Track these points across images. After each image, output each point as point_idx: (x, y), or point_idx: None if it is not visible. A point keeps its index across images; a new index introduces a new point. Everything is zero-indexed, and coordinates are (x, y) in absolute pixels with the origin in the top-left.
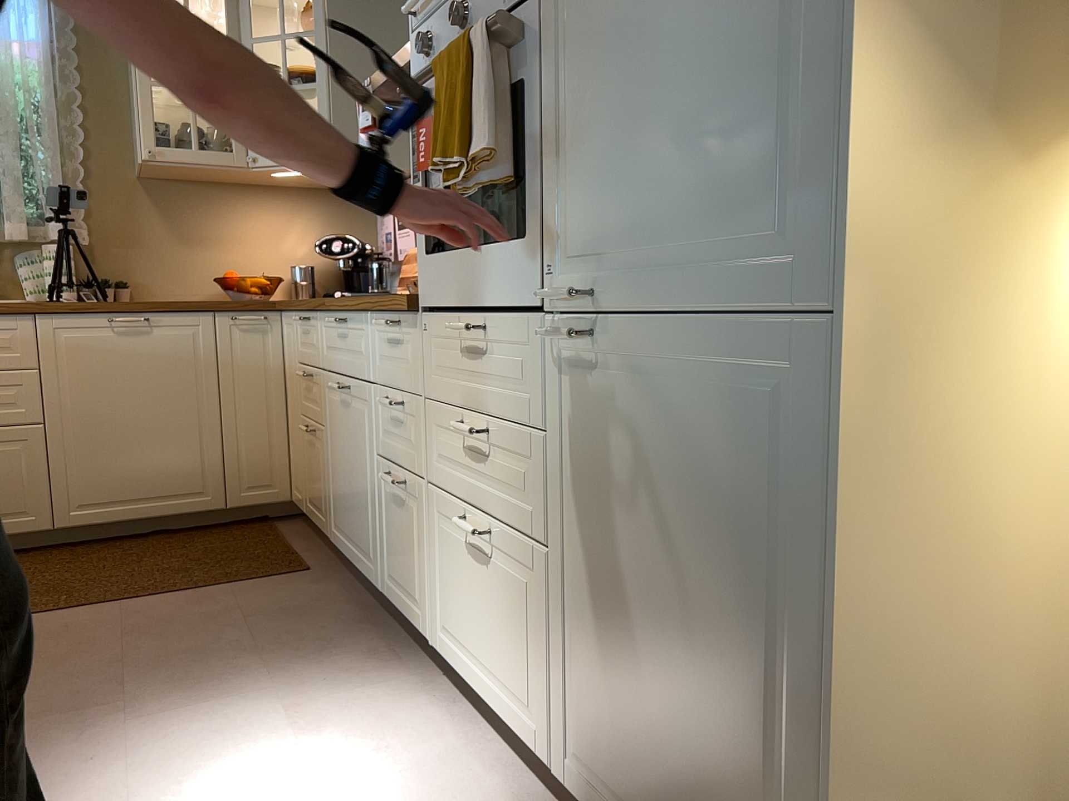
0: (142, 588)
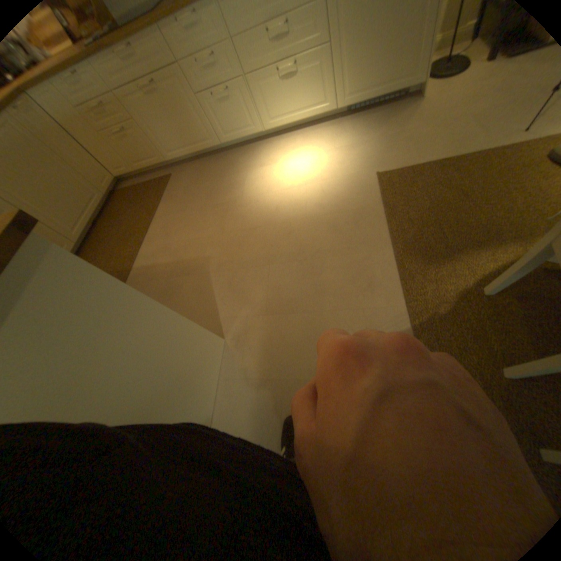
0: (146, 215)
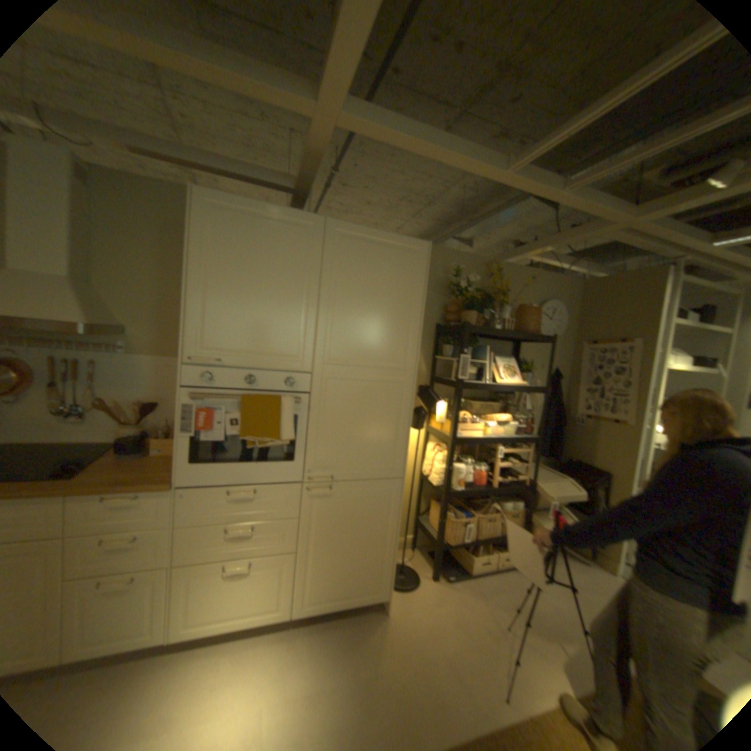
0: None
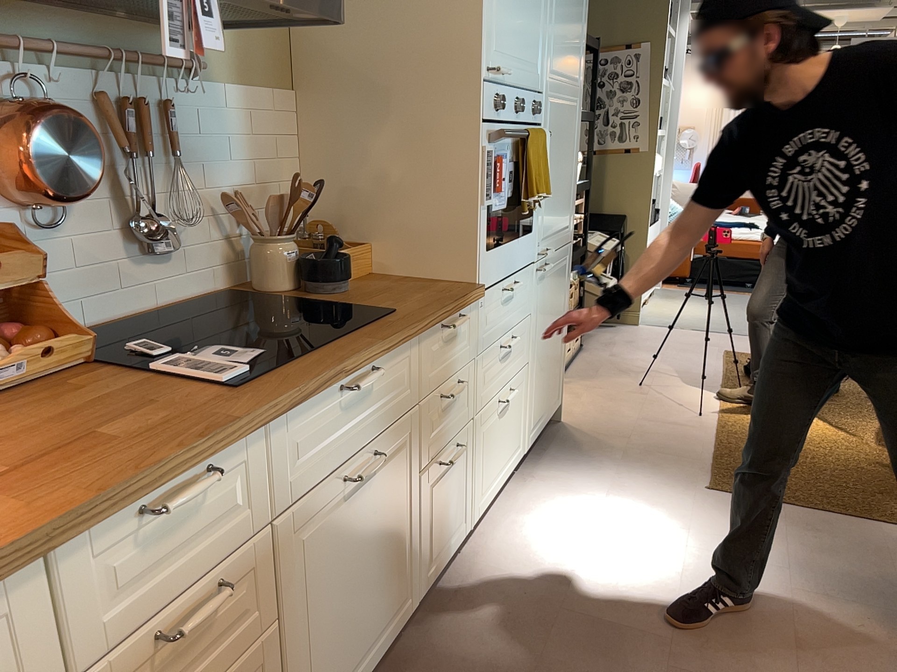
0: None
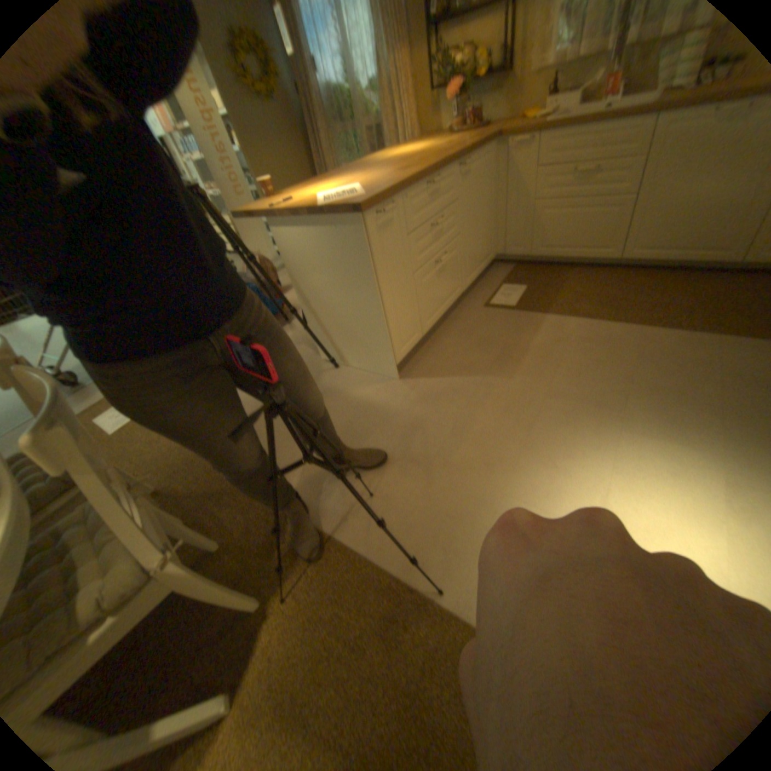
0: (660, 316)
